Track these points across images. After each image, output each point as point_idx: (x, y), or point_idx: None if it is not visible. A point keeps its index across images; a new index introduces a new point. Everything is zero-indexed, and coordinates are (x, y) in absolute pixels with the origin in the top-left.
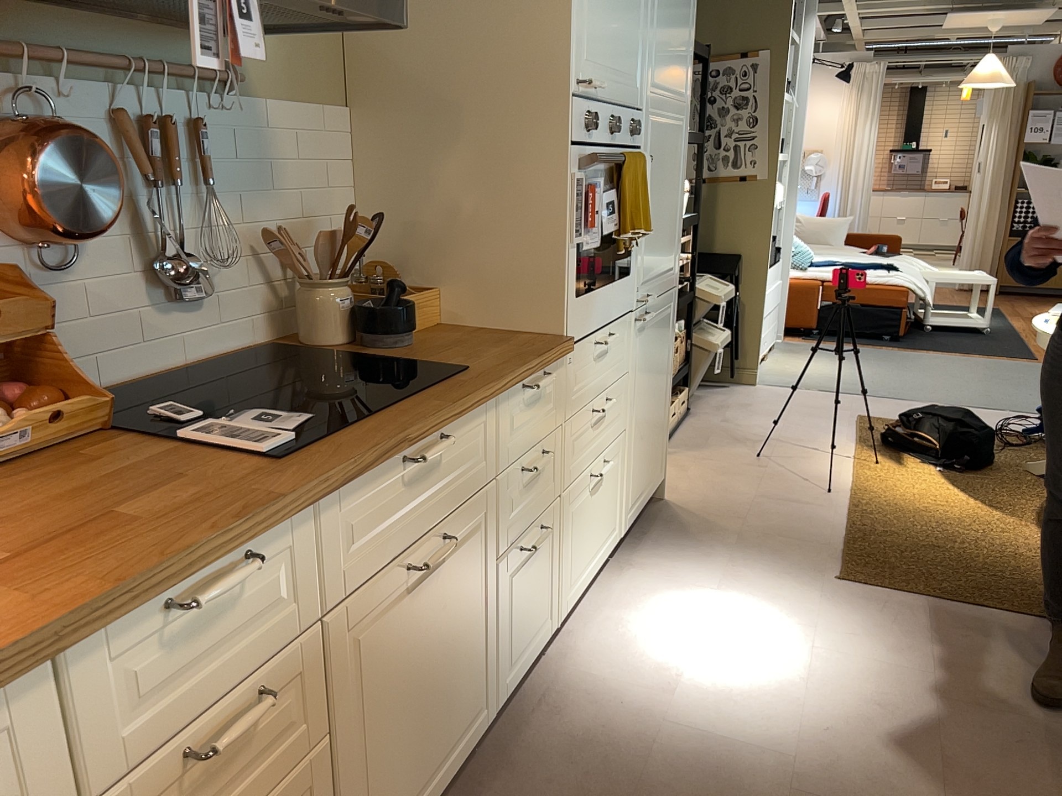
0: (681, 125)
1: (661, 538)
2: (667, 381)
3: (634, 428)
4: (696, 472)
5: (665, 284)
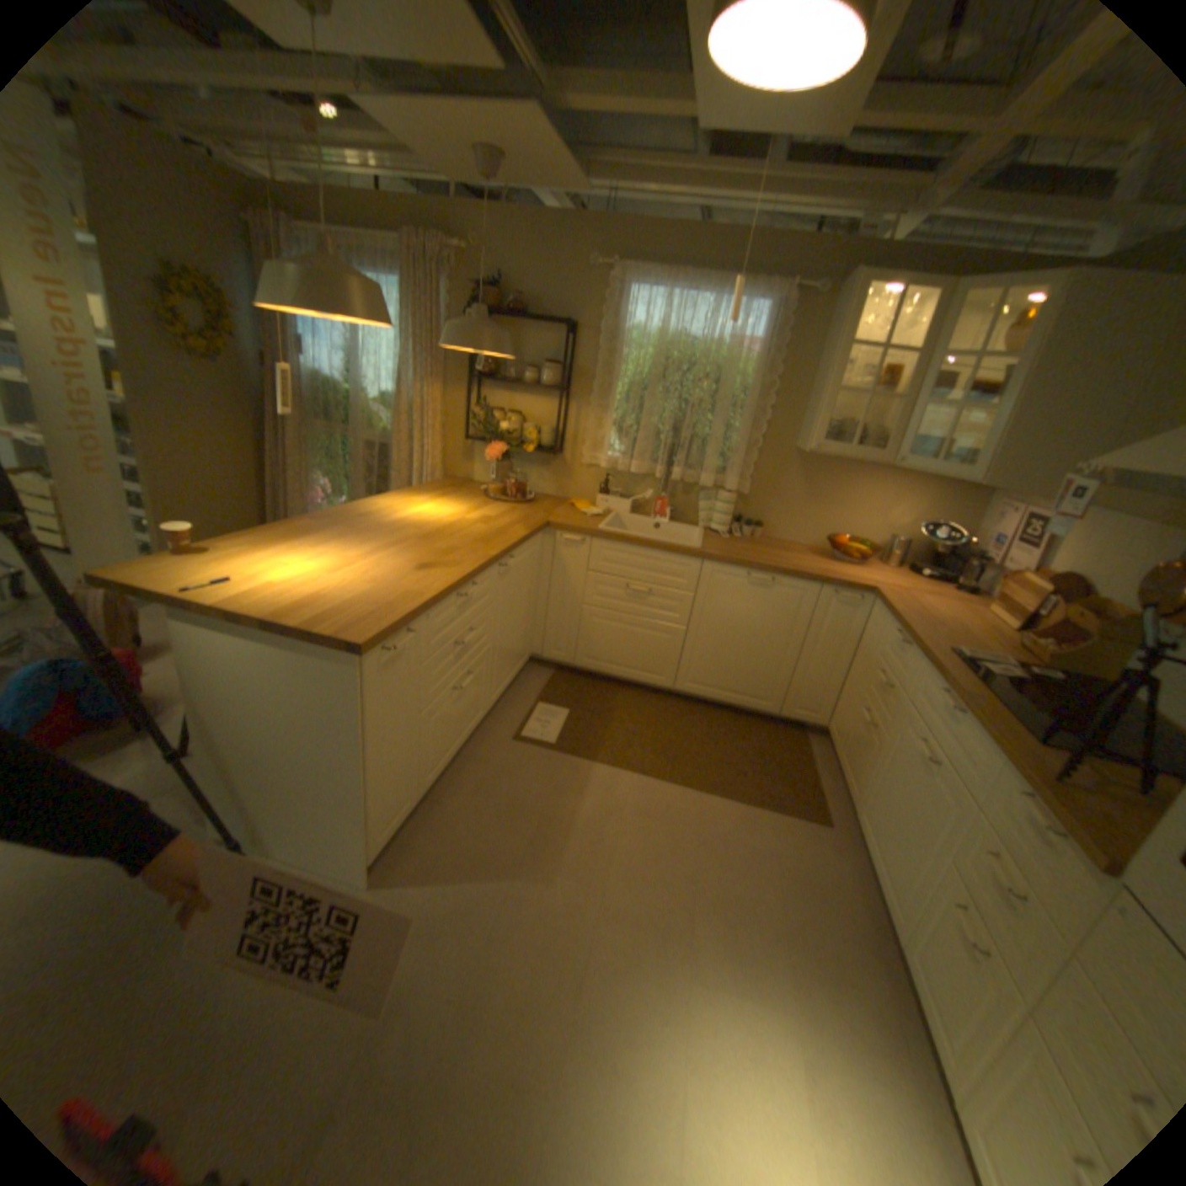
0: None
1: None
2: None
3: None
4: None
5: None
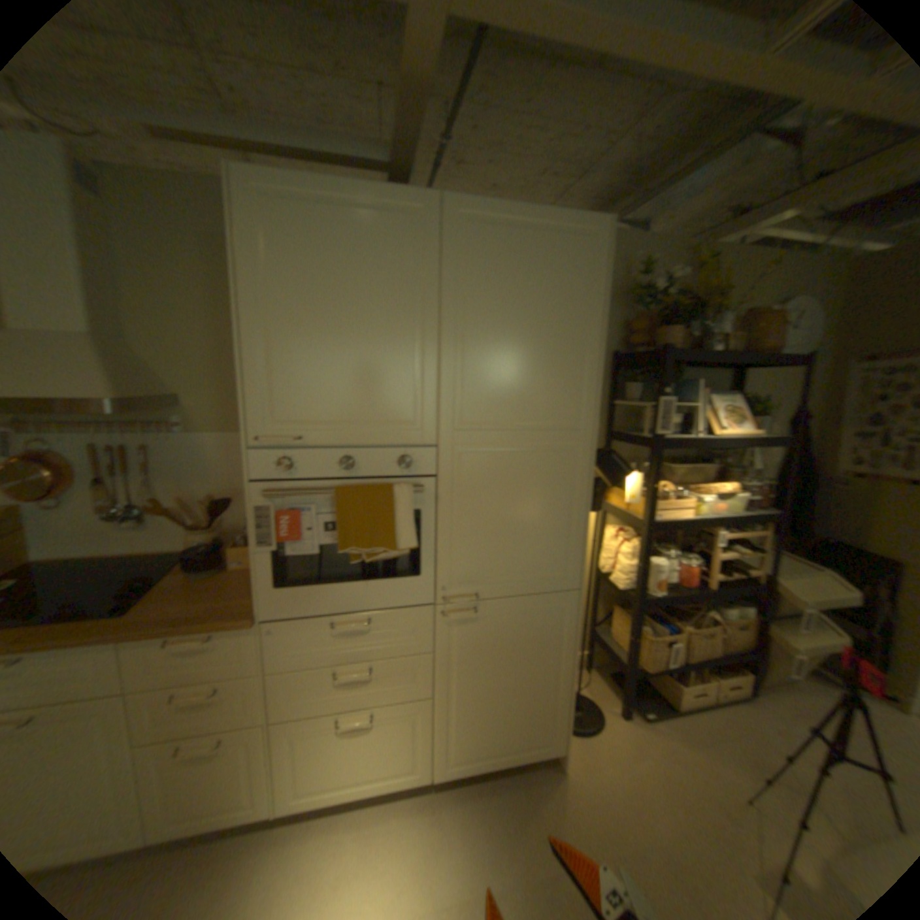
0: (566, 449)
1: (495, 811)
2: (561, 673)
3: (453, 701)
4: (645, 772)
5: (532, 588)
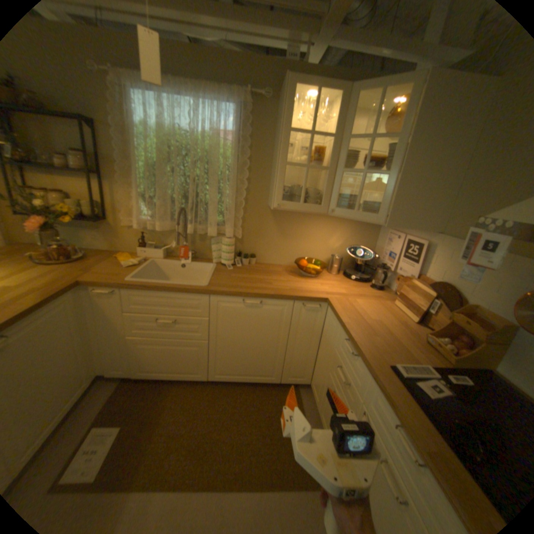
0: None
1: None
2: None
3: None
4: None
5: None
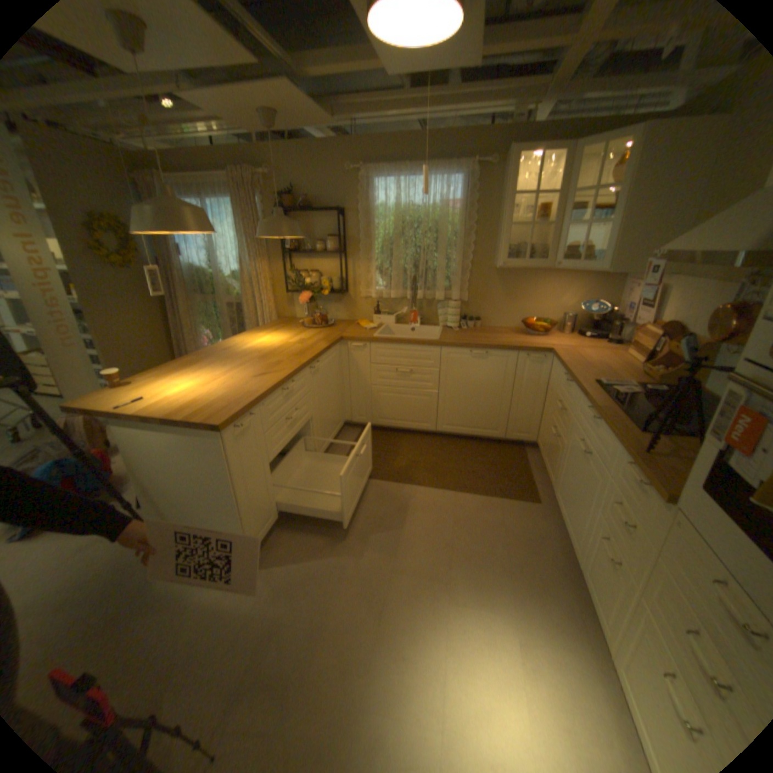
0: None
1: None
2: None
3: None
4: None
5: None
